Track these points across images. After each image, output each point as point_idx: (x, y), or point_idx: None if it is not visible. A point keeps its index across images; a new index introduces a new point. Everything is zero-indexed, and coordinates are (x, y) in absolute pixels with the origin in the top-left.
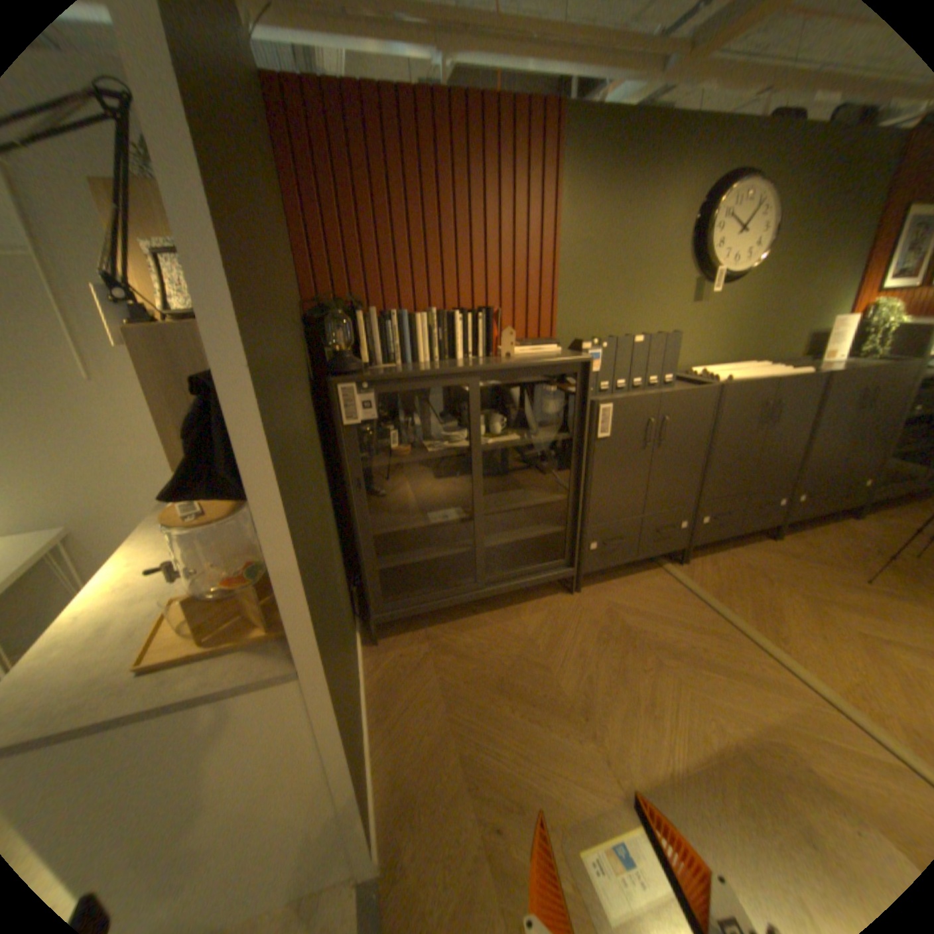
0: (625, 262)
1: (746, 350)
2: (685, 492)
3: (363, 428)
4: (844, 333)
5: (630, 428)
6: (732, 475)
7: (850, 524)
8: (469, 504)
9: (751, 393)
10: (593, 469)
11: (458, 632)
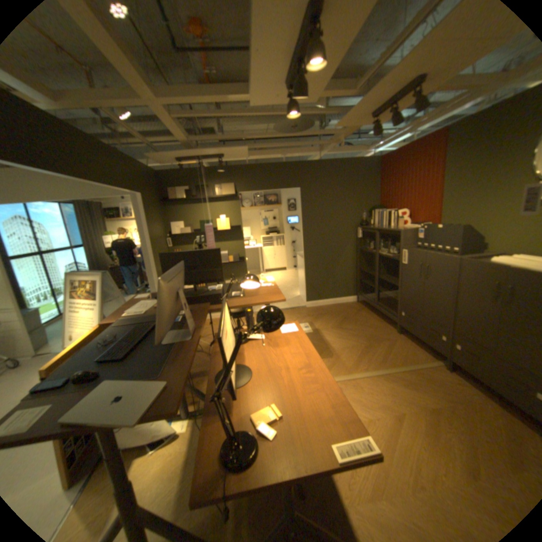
0: (478, 184)
1: None
2: (443, 315)
3: (366, 240)
4: None
5: (414, 264)
6: (474, 325)
7: None
8: (383, 274)
9: (481, 270)
10: (402, 276)
11: (367, 313)
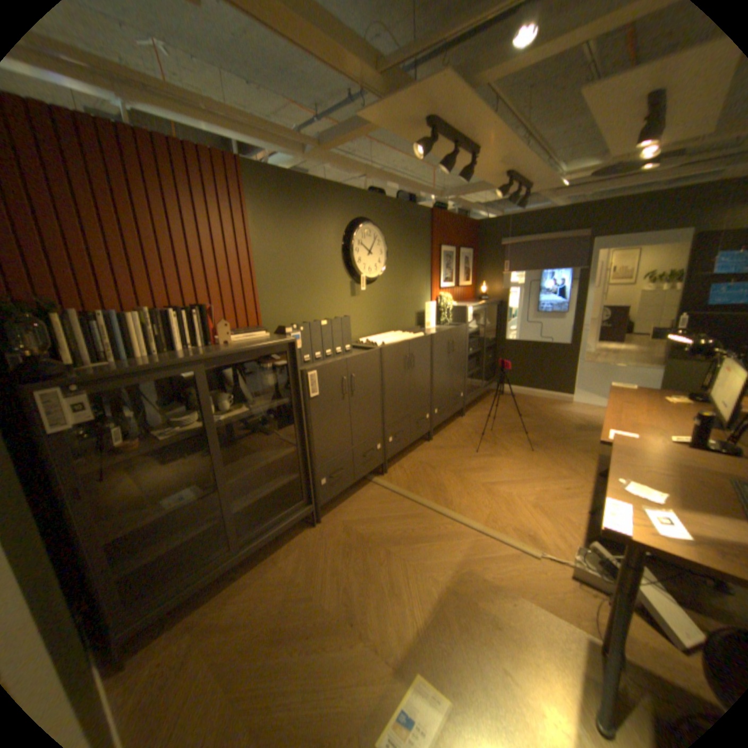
0: (303, 270)
1: (386, 325)
2: (374, 423)
3: (74, 432)
4: (430, 312)
5: (331, 386)
6: (397, 406)
7: (459, 420)
8: (210, 478)
9: (396, 352)
10: (311, 422)
11: (220, 606)
